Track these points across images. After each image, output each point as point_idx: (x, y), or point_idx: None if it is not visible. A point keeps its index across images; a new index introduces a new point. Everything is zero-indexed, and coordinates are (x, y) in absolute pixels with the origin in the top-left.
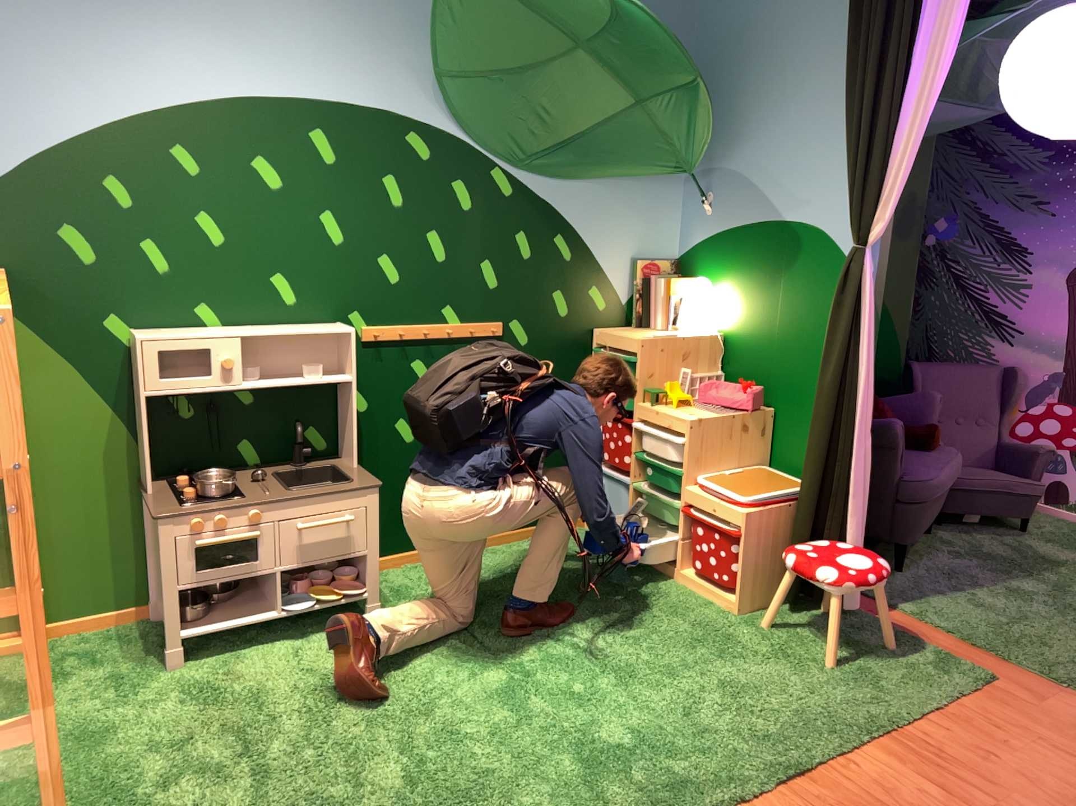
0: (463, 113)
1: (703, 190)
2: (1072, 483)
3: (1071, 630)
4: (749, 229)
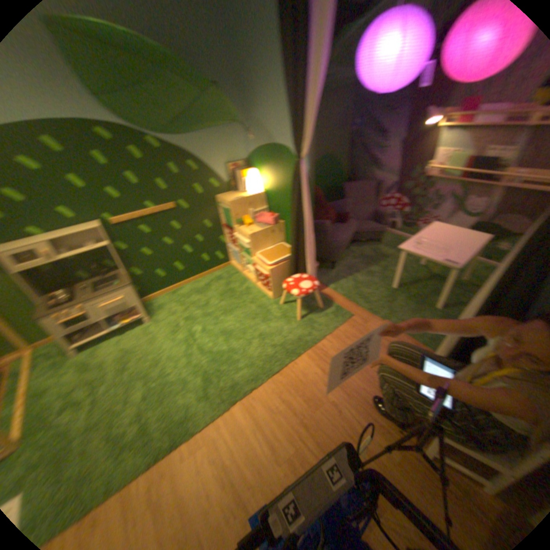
0: (112, 110)
1: (248, 127)
2: (402, 222)
3: (388, 291)
4: (266, 145)
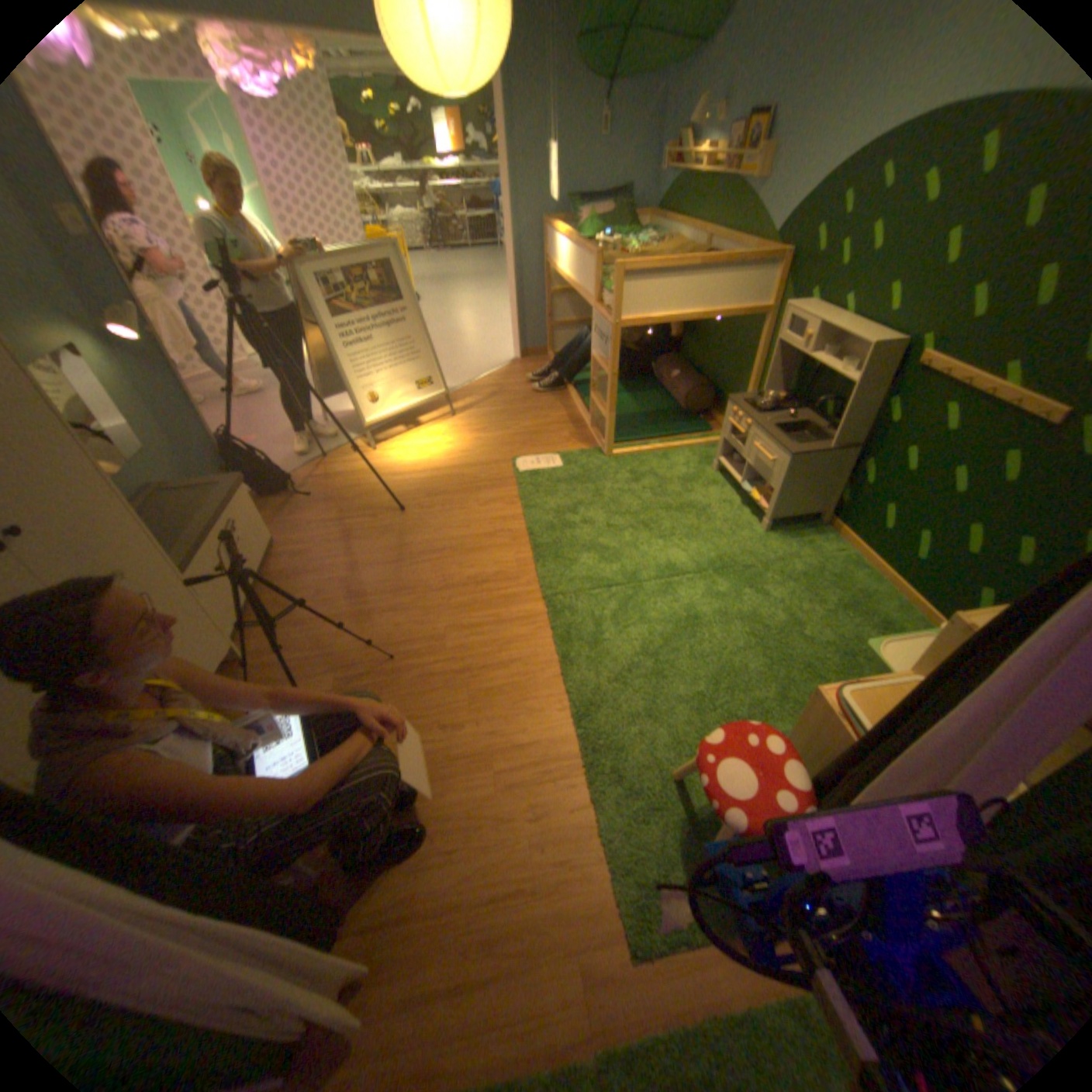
0: None
1: None
2: None
3: None
4: None
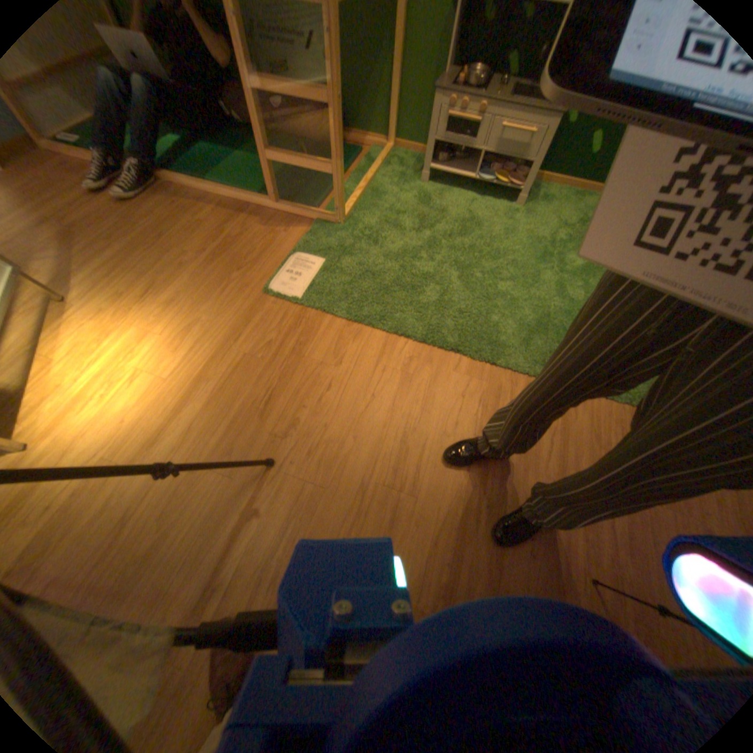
0: None
1: None
2: None
3: None
4: None
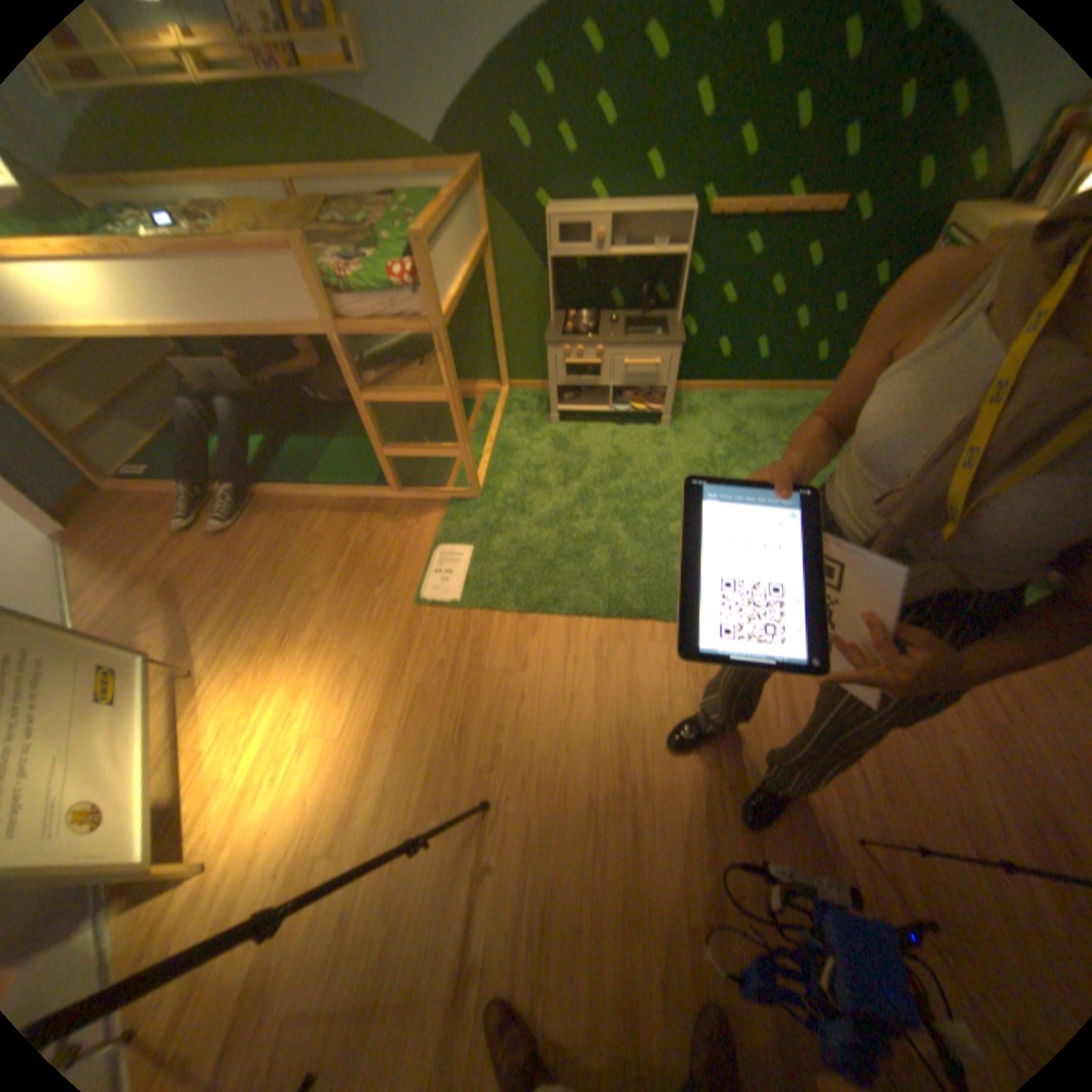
0: None
1: None
2: None
3: None
4: None
